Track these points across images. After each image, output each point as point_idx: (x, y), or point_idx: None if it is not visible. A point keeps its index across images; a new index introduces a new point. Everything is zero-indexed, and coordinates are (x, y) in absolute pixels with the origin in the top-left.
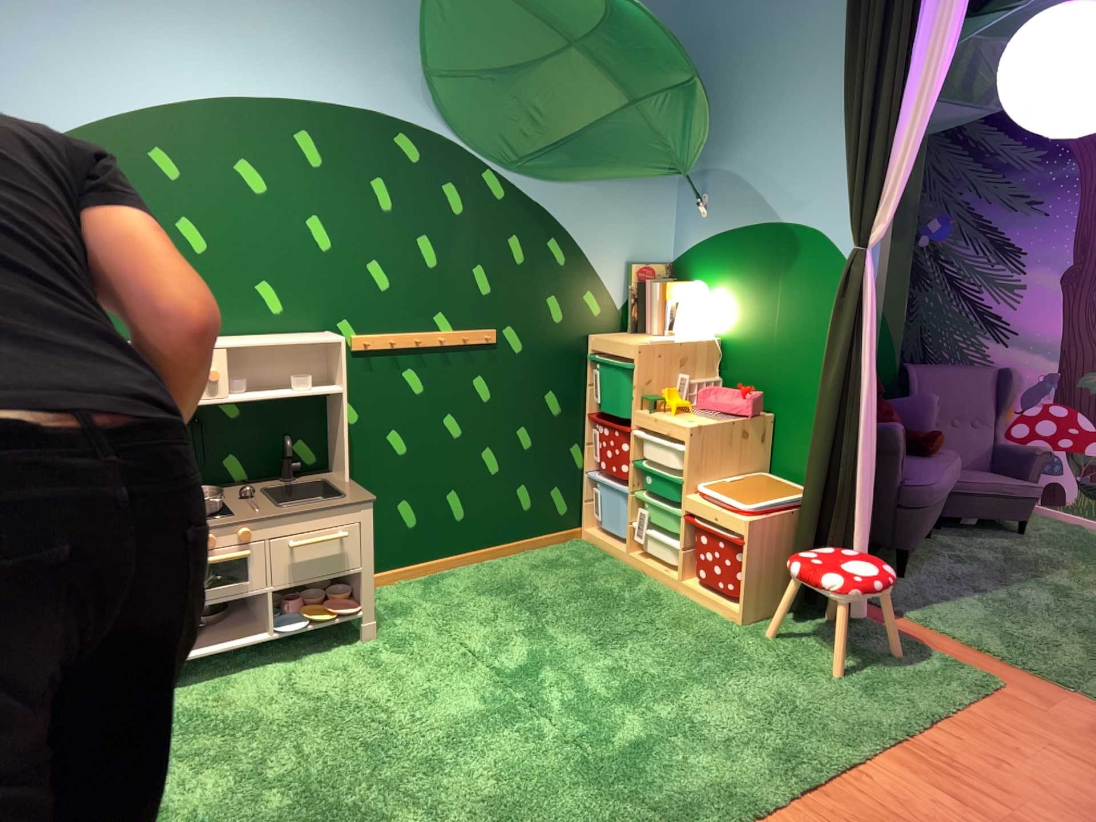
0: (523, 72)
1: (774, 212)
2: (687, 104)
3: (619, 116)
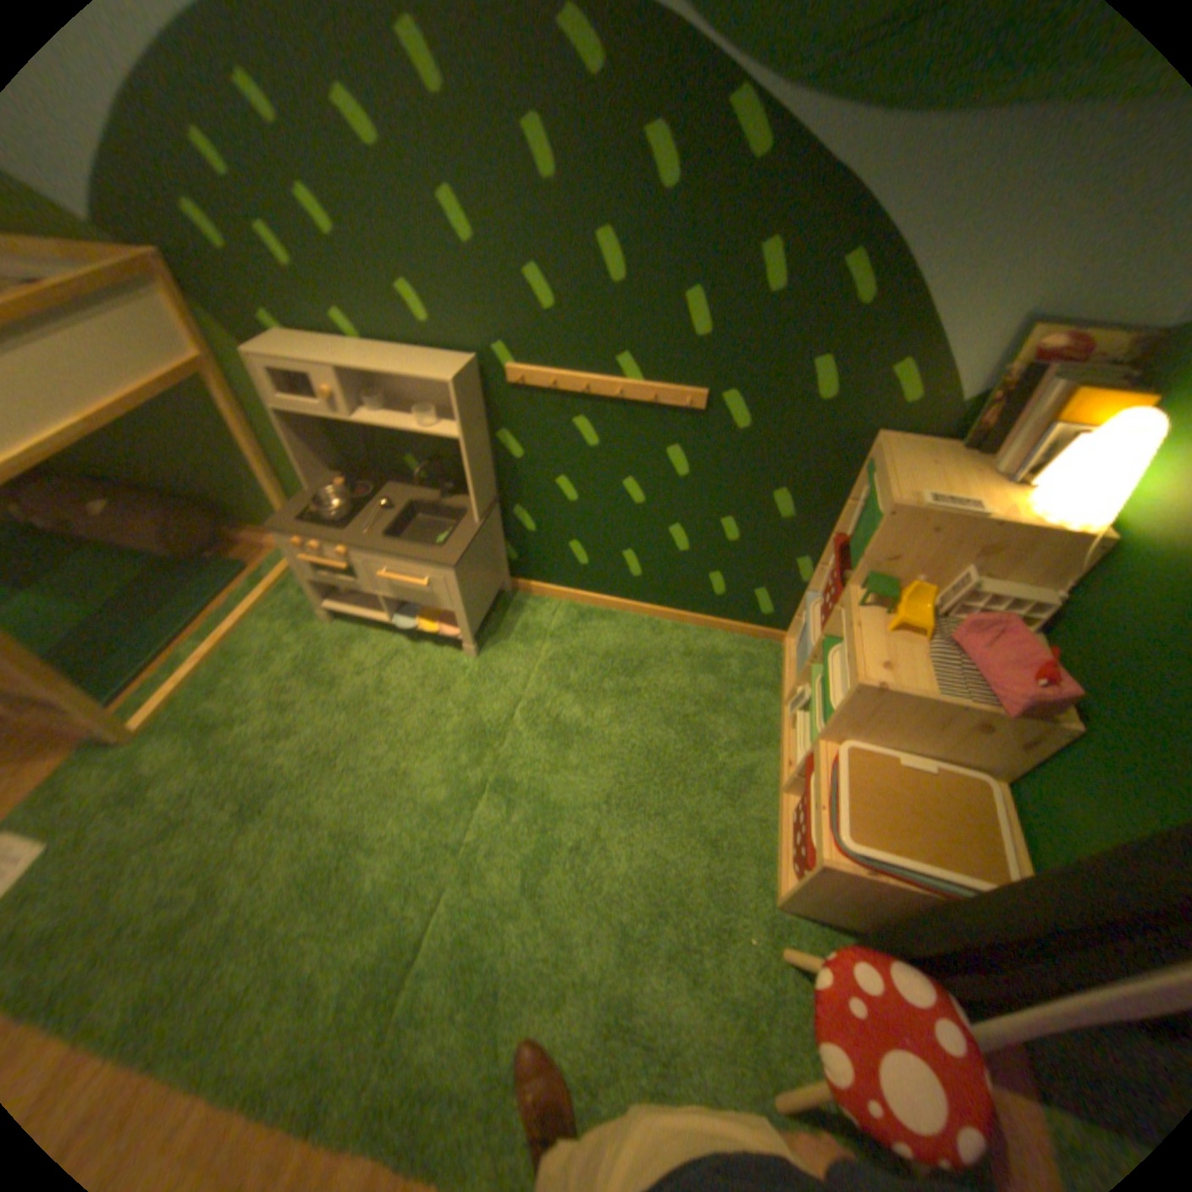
0: None
1: None
2: None
3: None
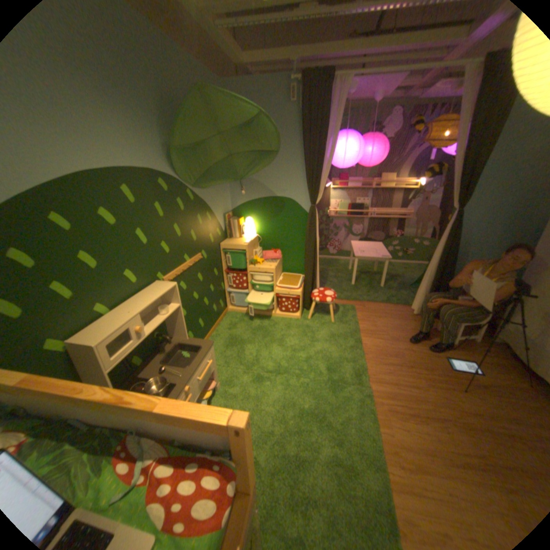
0: (199, 145)
1: (273, 193)
2: (256, 159)
3: (223, 161)
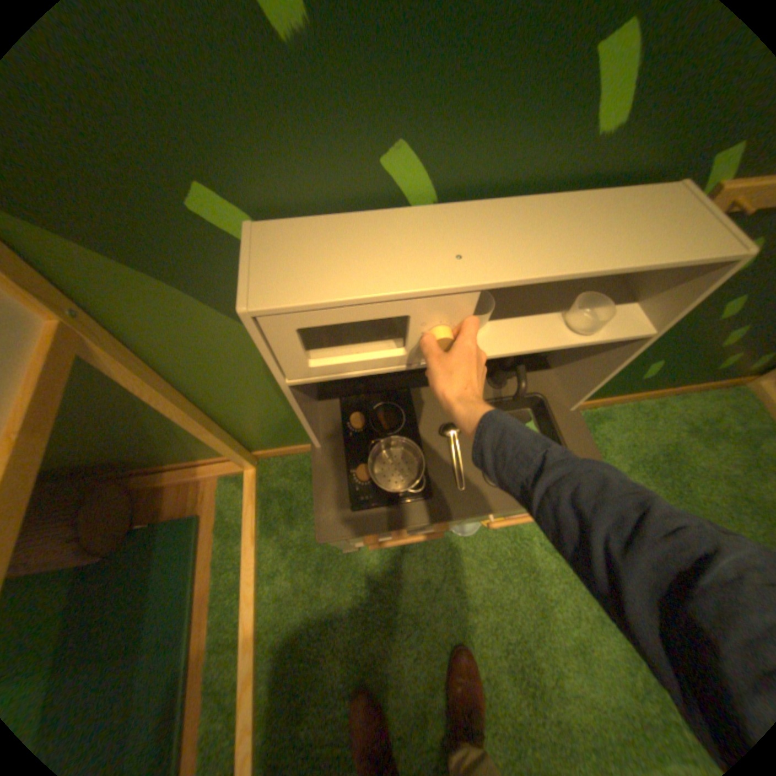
0: None
1: None
2: None
3: None
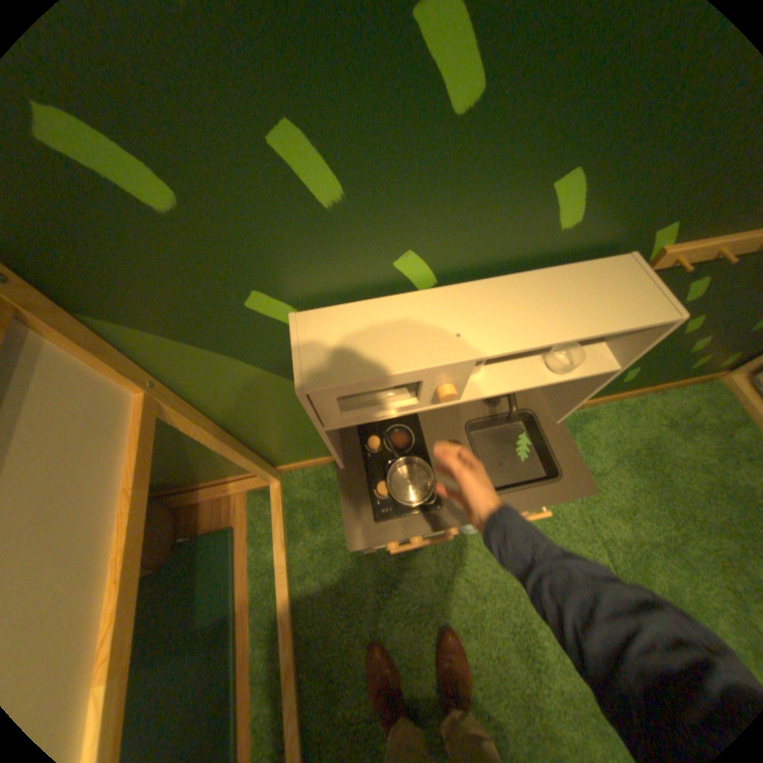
0: None
1: None
2: None
3: None
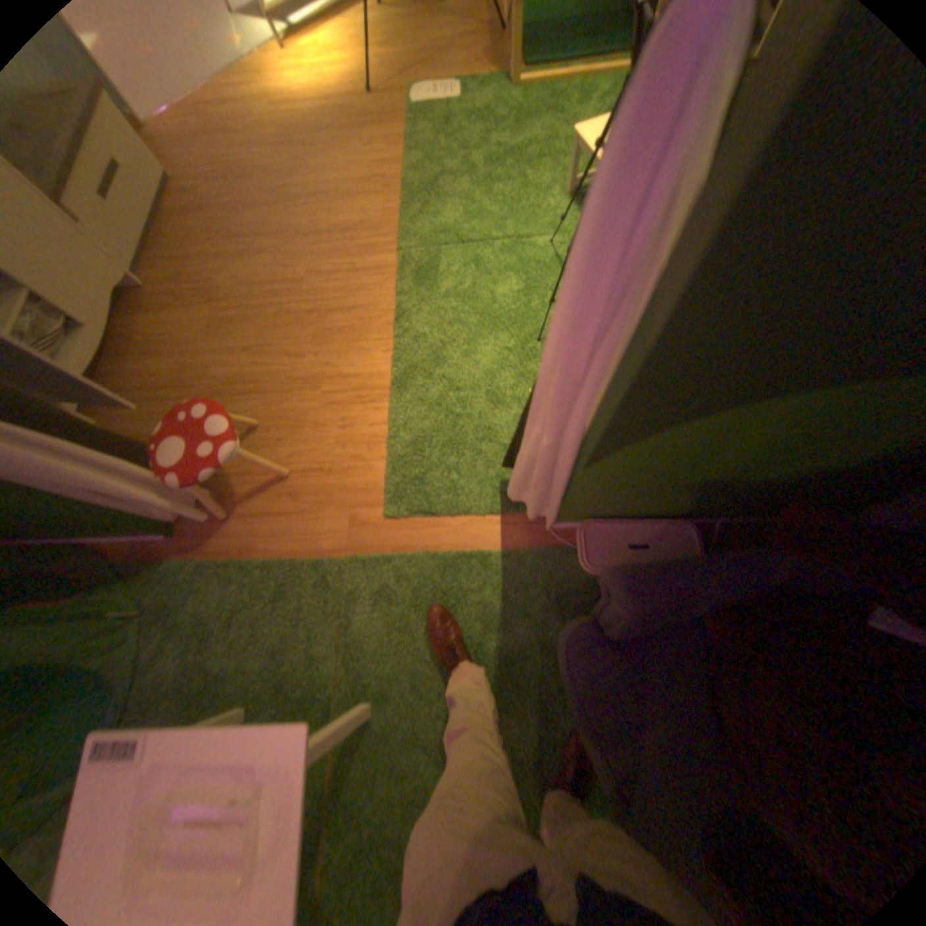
0: None
1: None
2: None
3: None
